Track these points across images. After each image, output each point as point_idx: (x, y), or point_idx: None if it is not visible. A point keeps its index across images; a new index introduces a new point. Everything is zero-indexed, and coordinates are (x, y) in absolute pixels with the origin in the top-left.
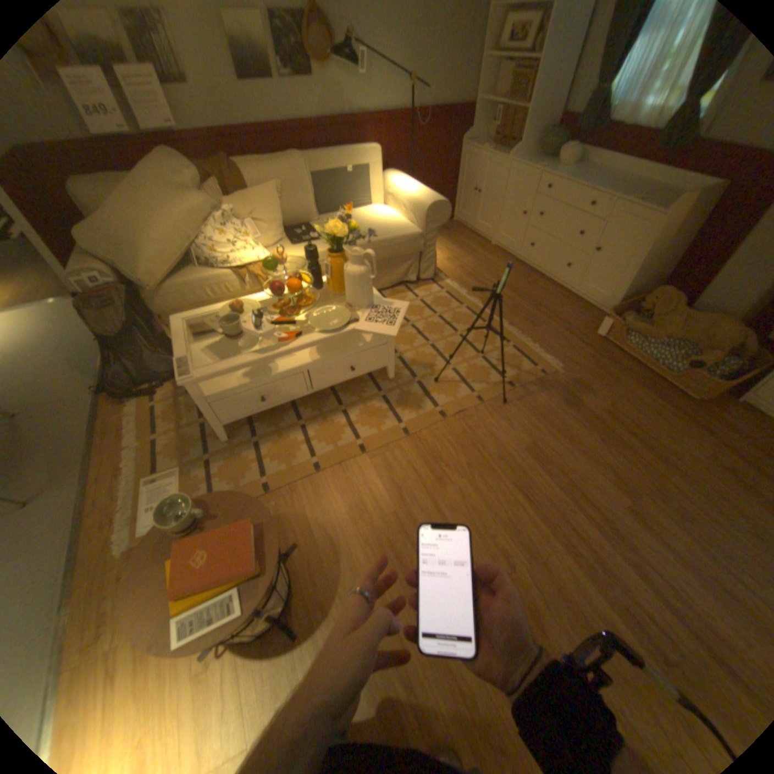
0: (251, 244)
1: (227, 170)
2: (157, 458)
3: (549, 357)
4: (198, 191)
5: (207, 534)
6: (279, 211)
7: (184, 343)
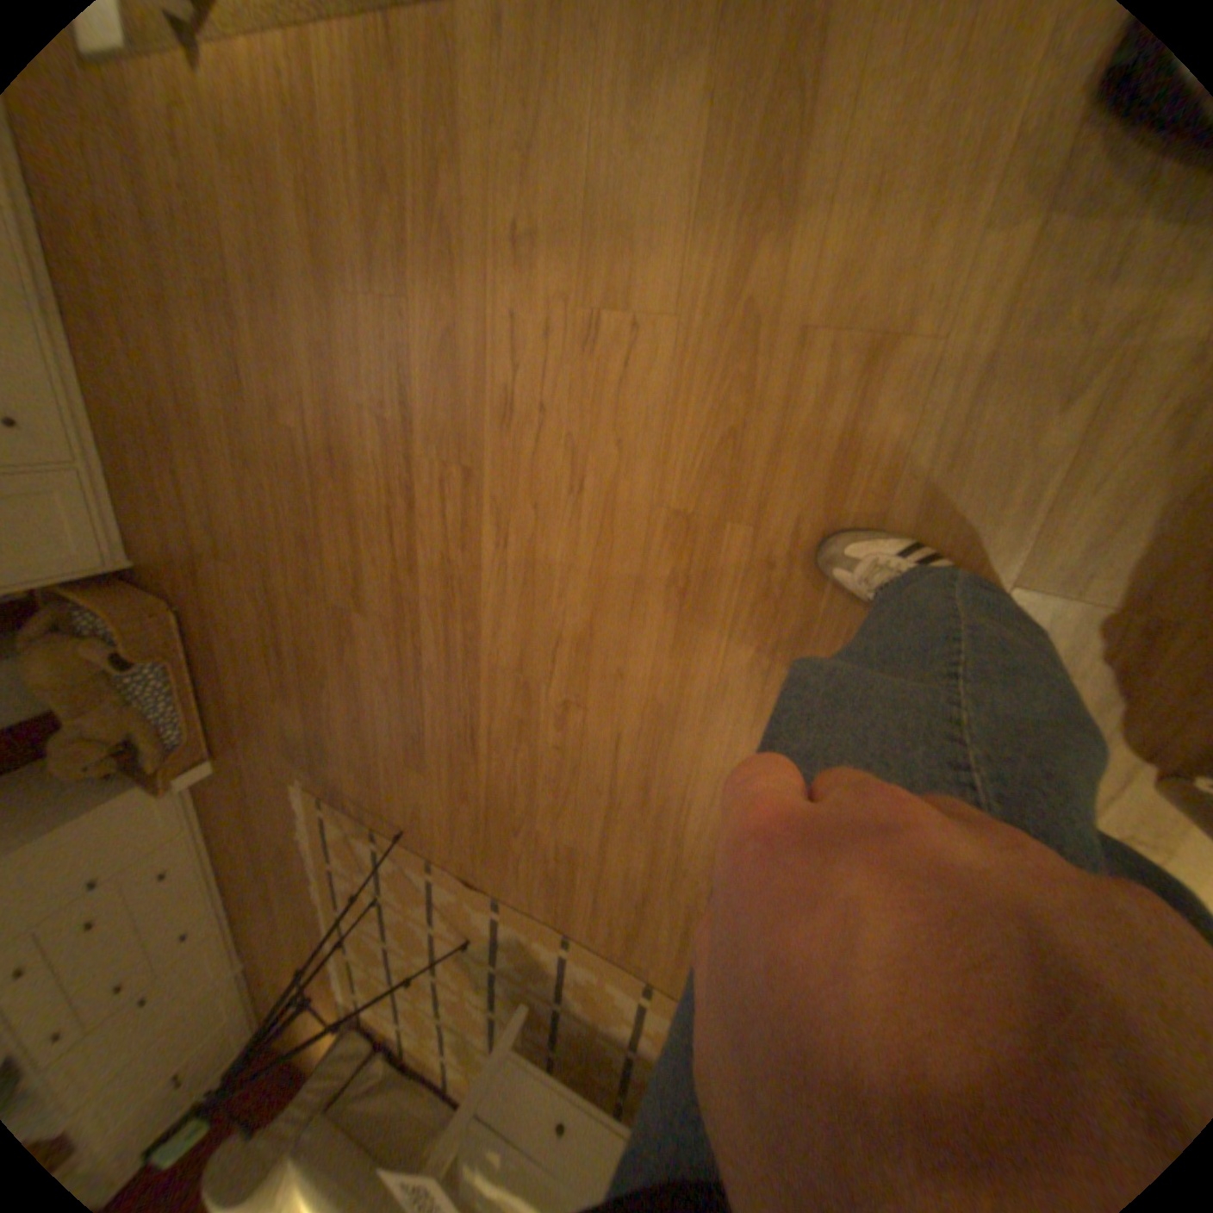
0: None
1: None
2: None
3: (285, 810)
4: None
5: None
6: None
7: None
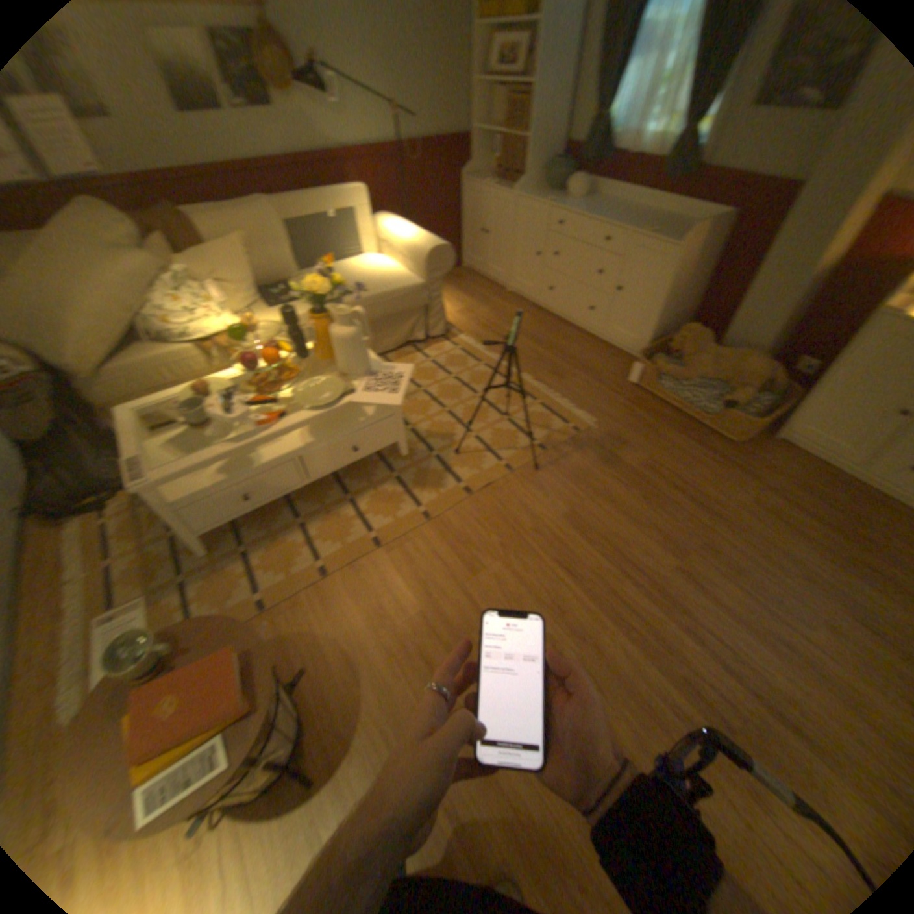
0: (214, 310)
1: (172, 222)
2: (111, 590)
3: (580, 413)
4: (137, 250)
5: (180, 676)
6: (247, 268)
7: (134, 440)
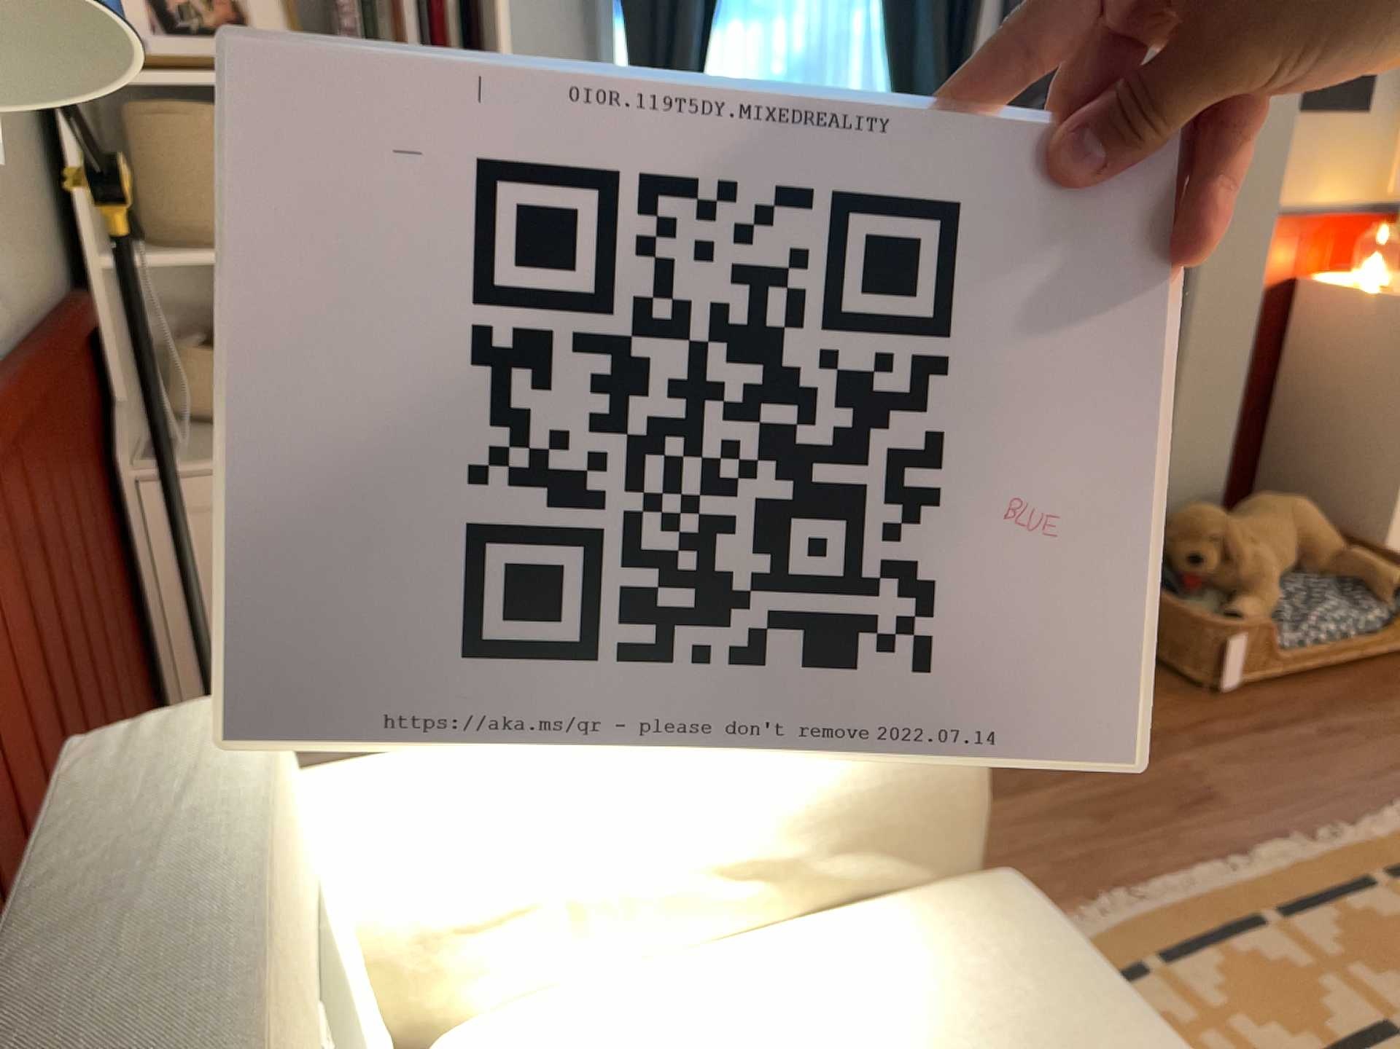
0: None
1: None
2: None
3: None
4: None
5: None
6: None
7: None
